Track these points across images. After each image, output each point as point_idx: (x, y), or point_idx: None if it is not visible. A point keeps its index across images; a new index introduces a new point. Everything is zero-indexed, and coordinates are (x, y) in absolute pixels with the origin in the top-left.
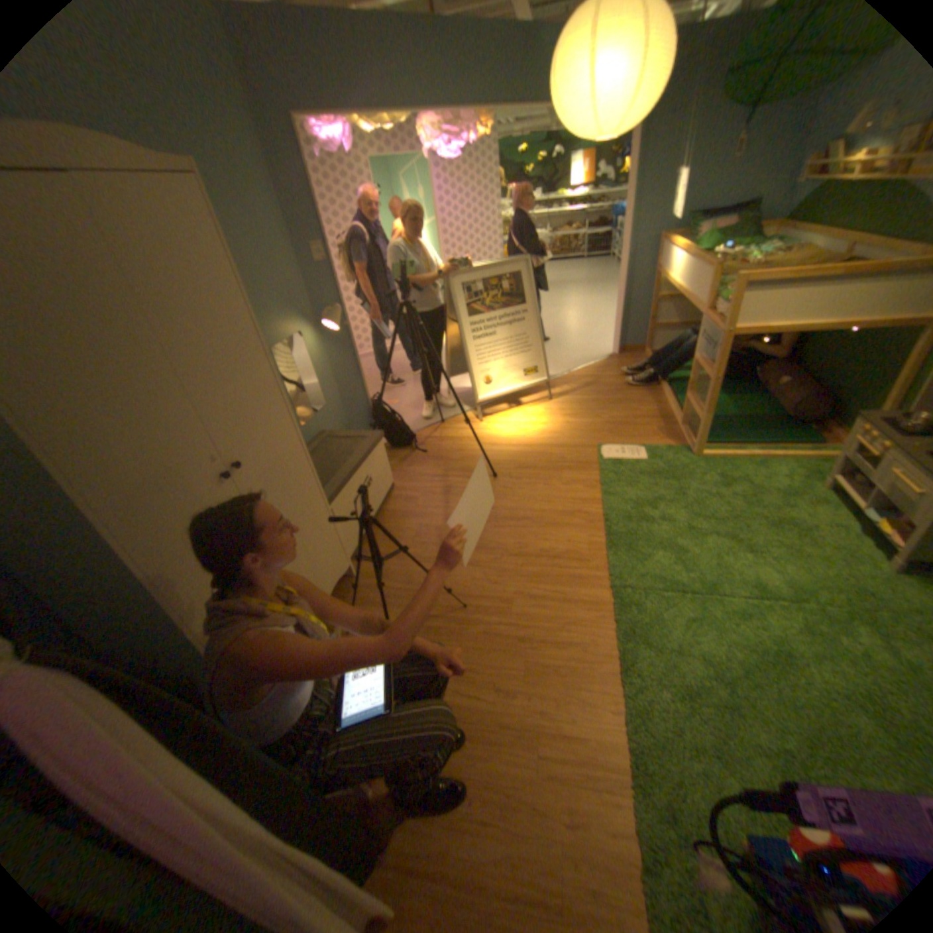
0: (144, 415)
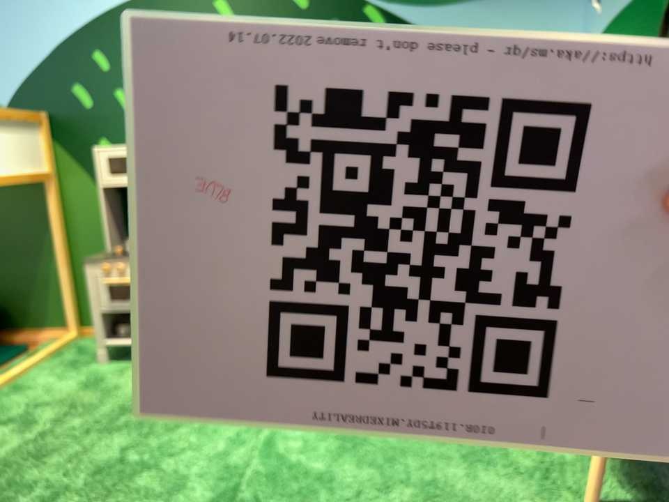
0: None
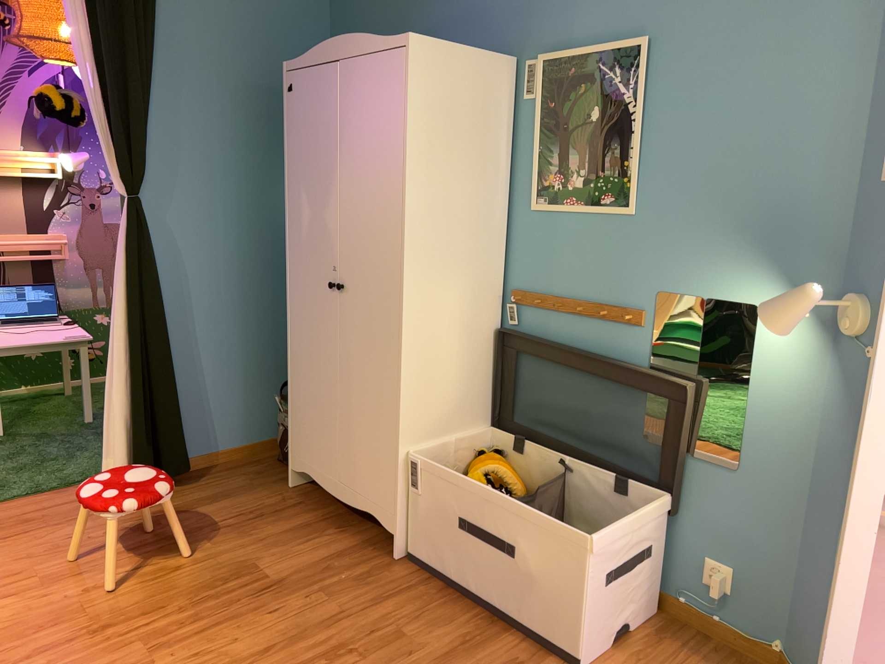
0: (316, 208)
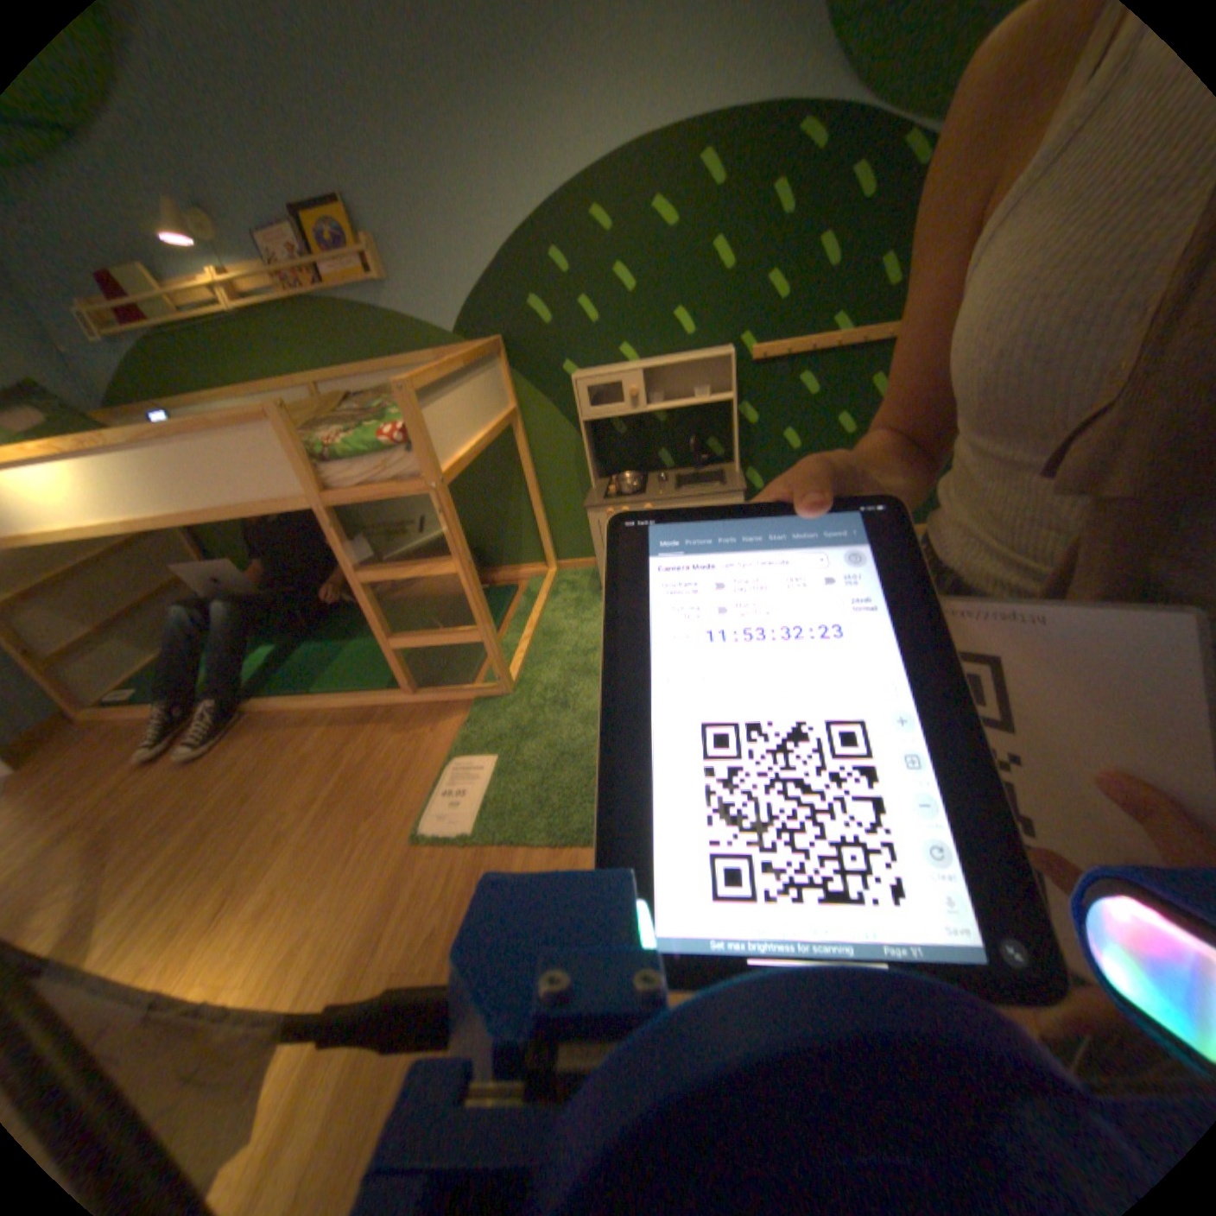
0: None
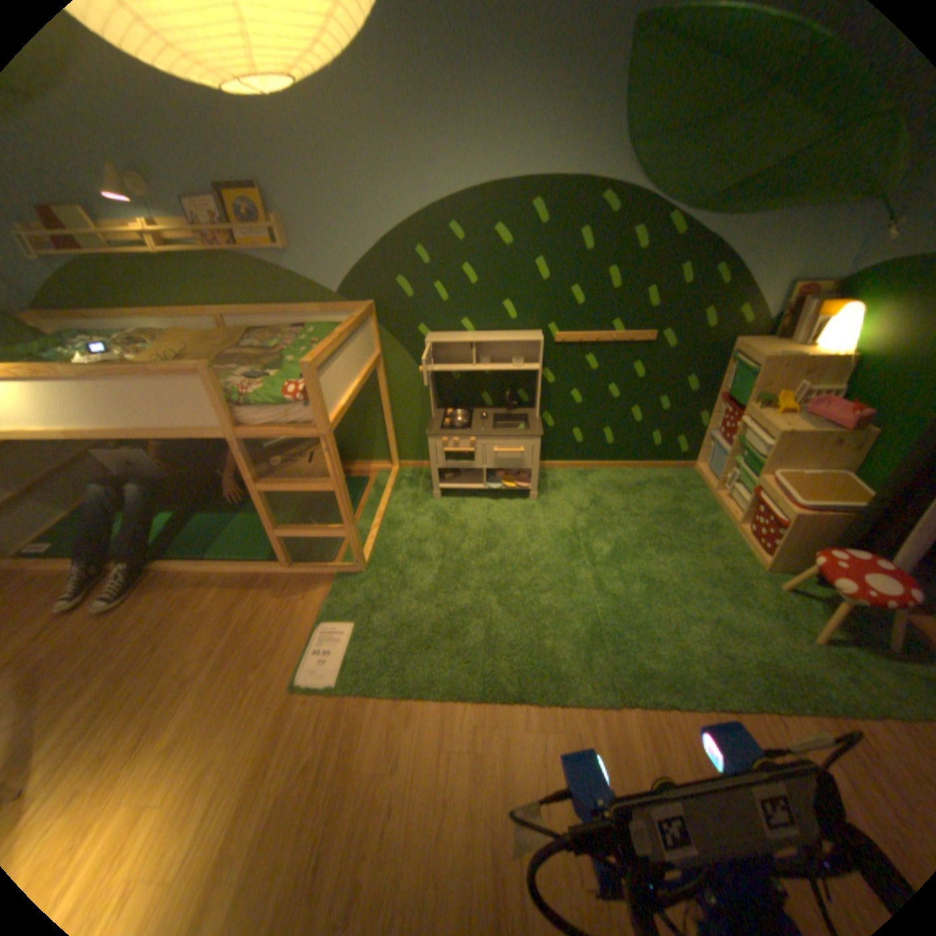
0: None
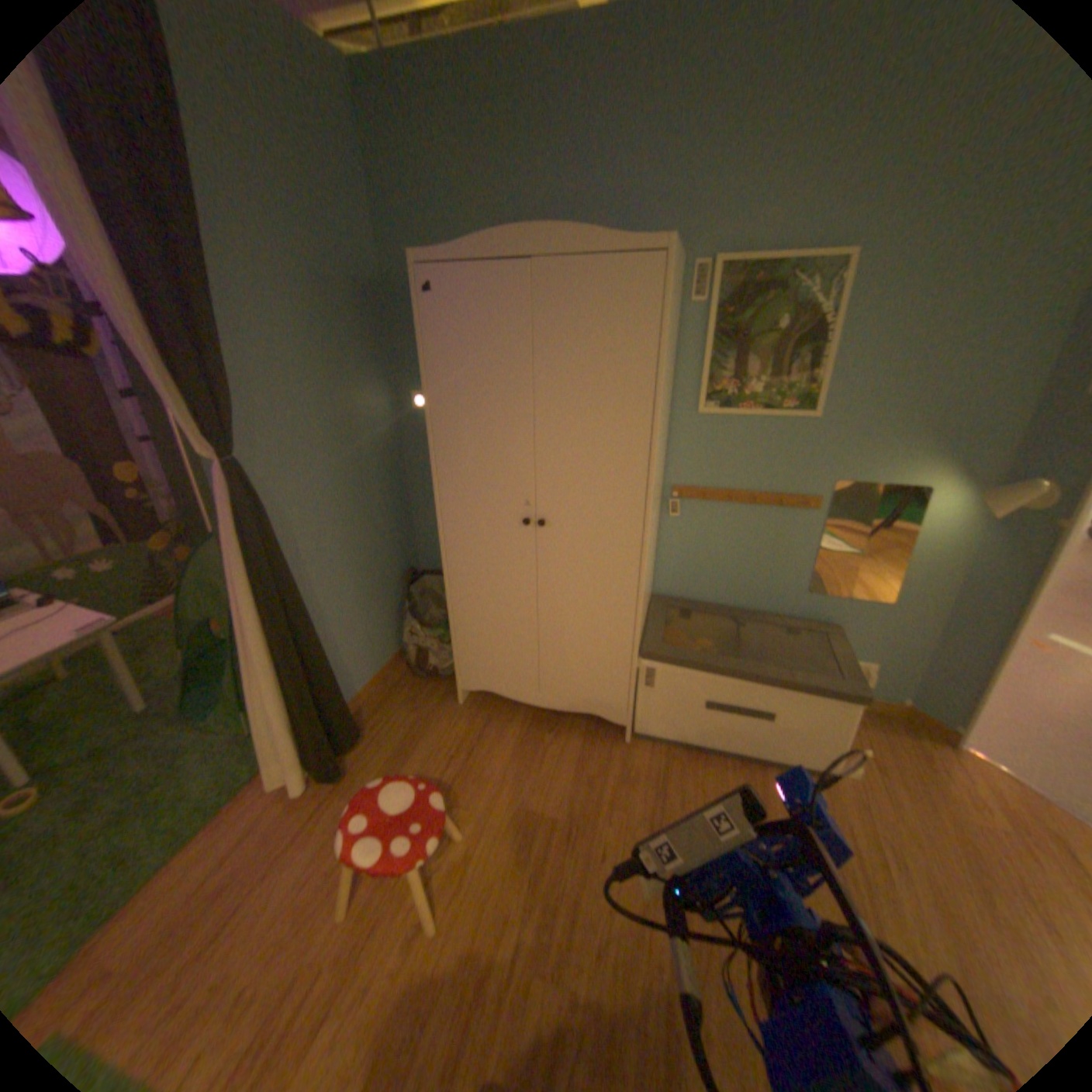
0: (492, 438)
